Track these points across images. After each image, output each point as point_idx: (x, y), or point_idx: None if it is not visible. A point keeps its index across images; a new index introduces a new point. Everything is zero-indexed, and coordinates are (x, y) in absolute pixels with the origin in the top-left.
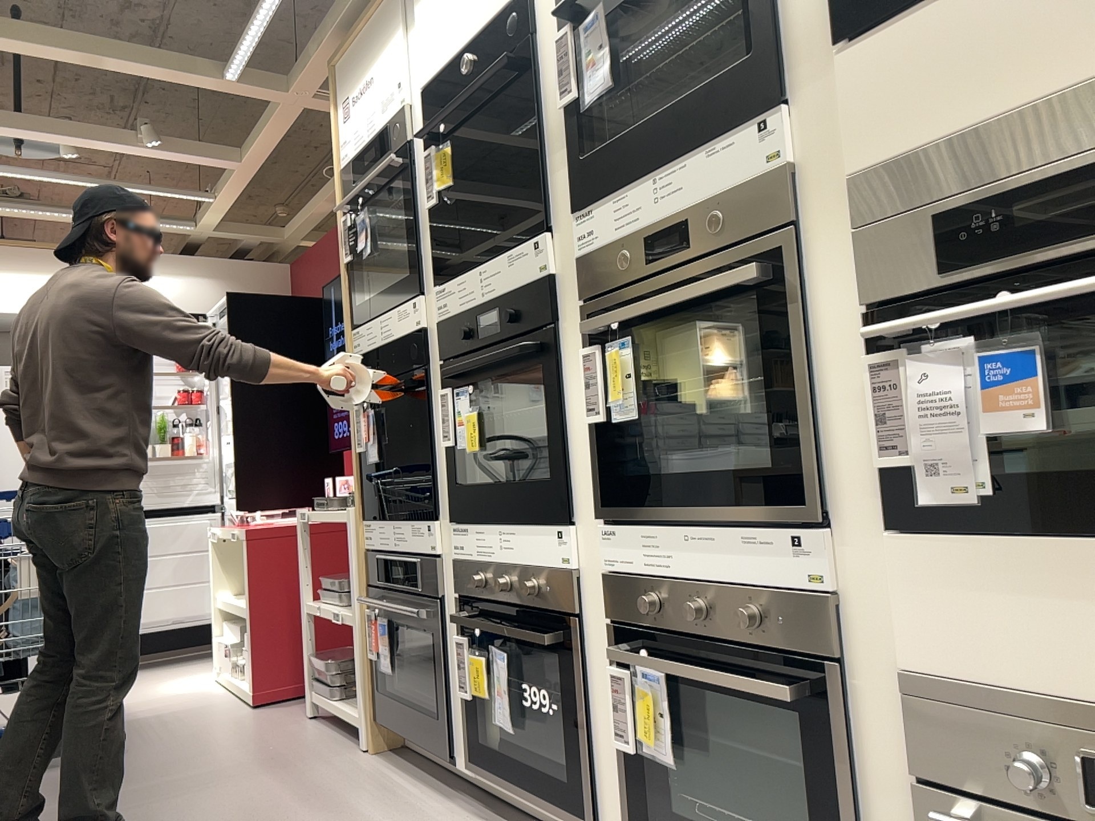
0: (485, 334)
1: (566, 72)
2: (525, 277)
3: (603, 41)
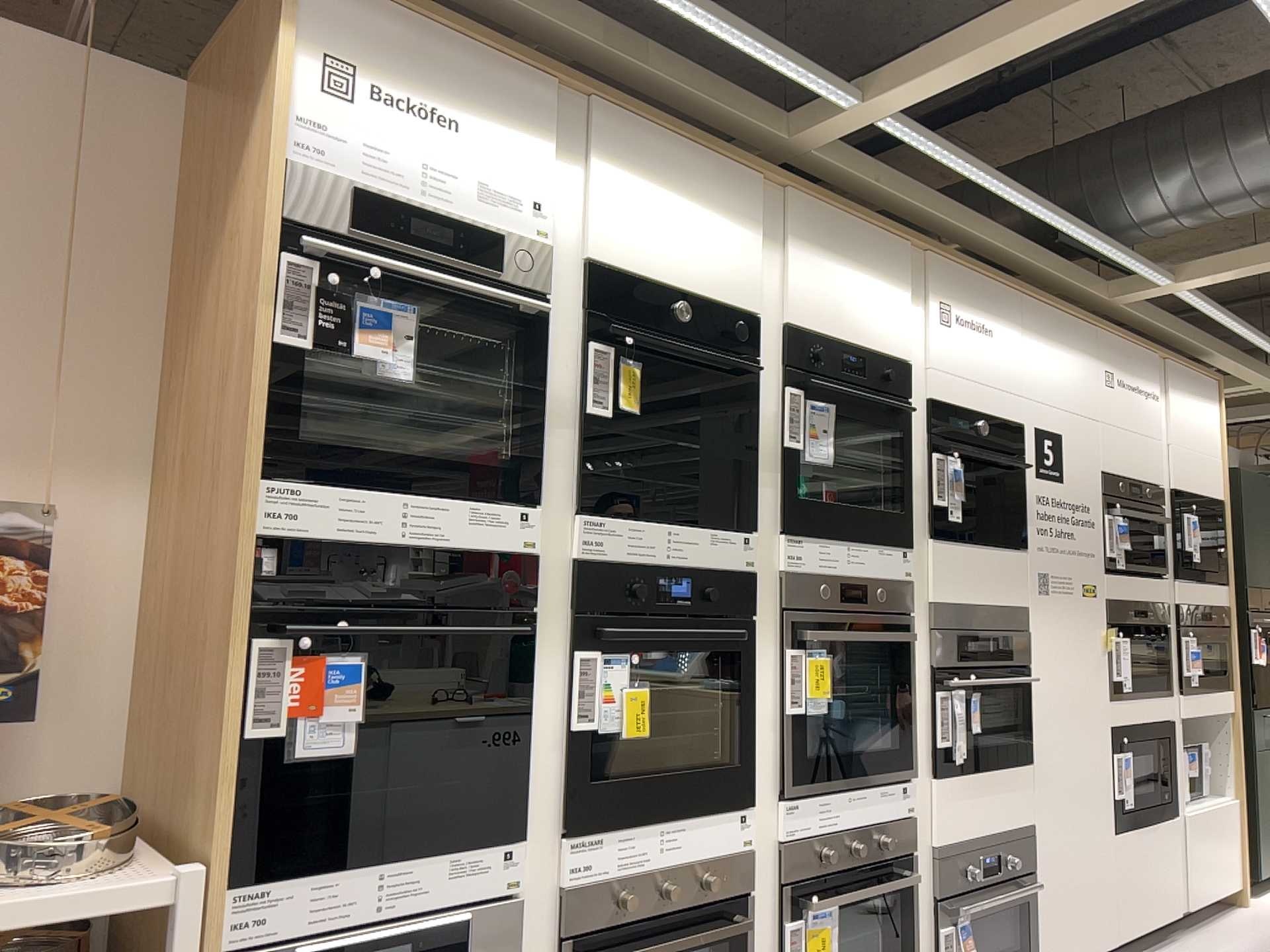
0: (666, 597)
1: (792, 426)
2: (727, 561)
3: (824, 433)
